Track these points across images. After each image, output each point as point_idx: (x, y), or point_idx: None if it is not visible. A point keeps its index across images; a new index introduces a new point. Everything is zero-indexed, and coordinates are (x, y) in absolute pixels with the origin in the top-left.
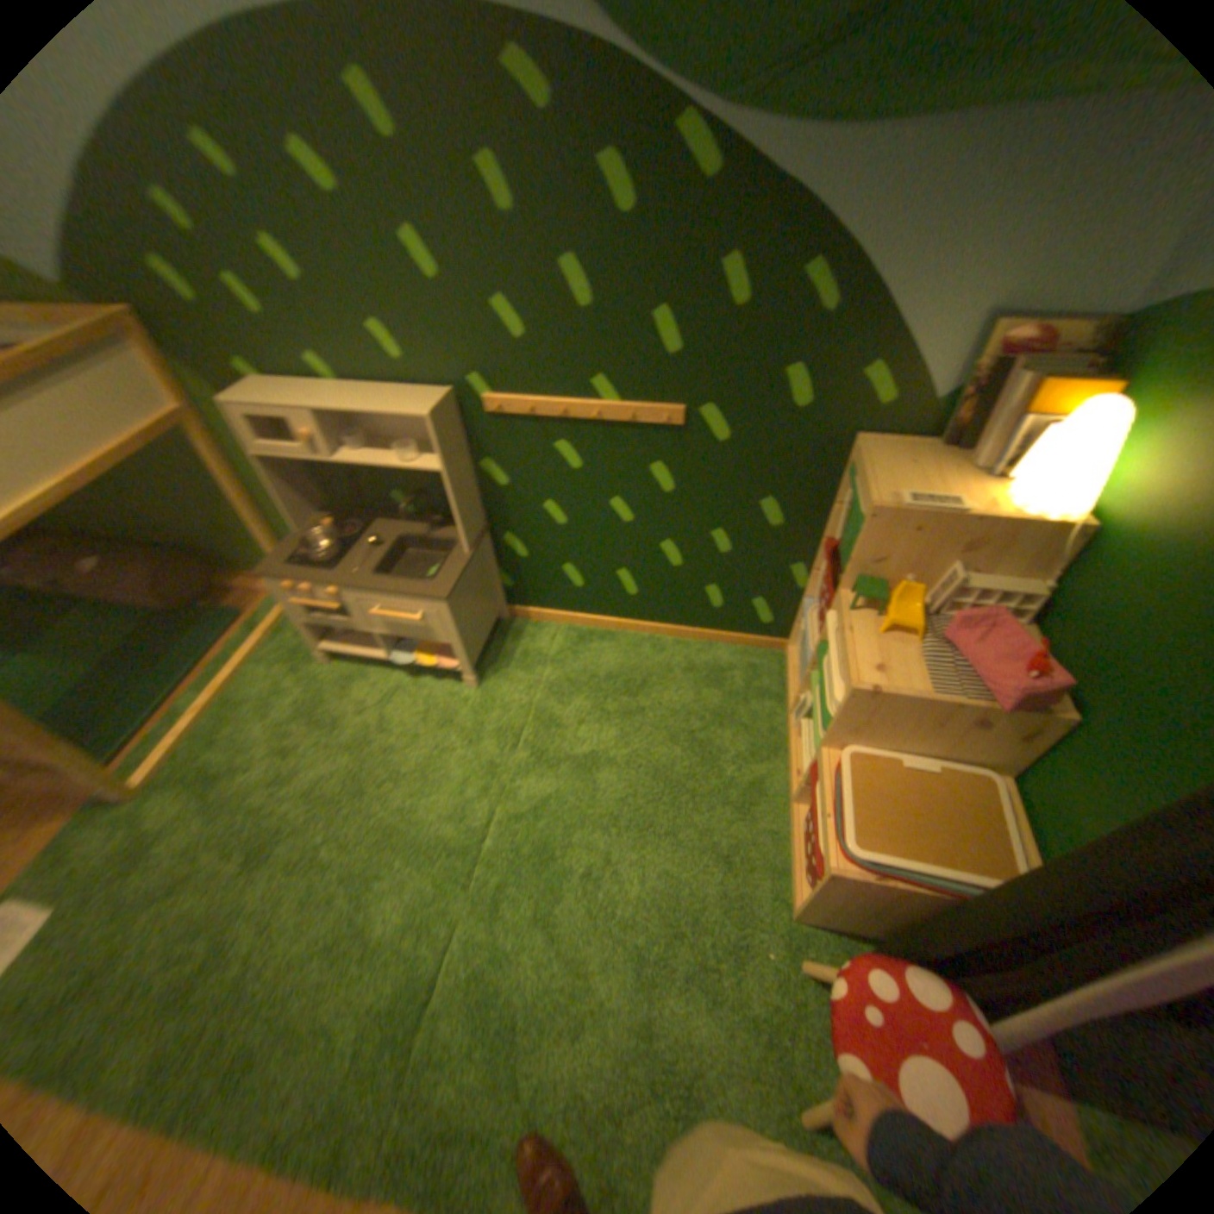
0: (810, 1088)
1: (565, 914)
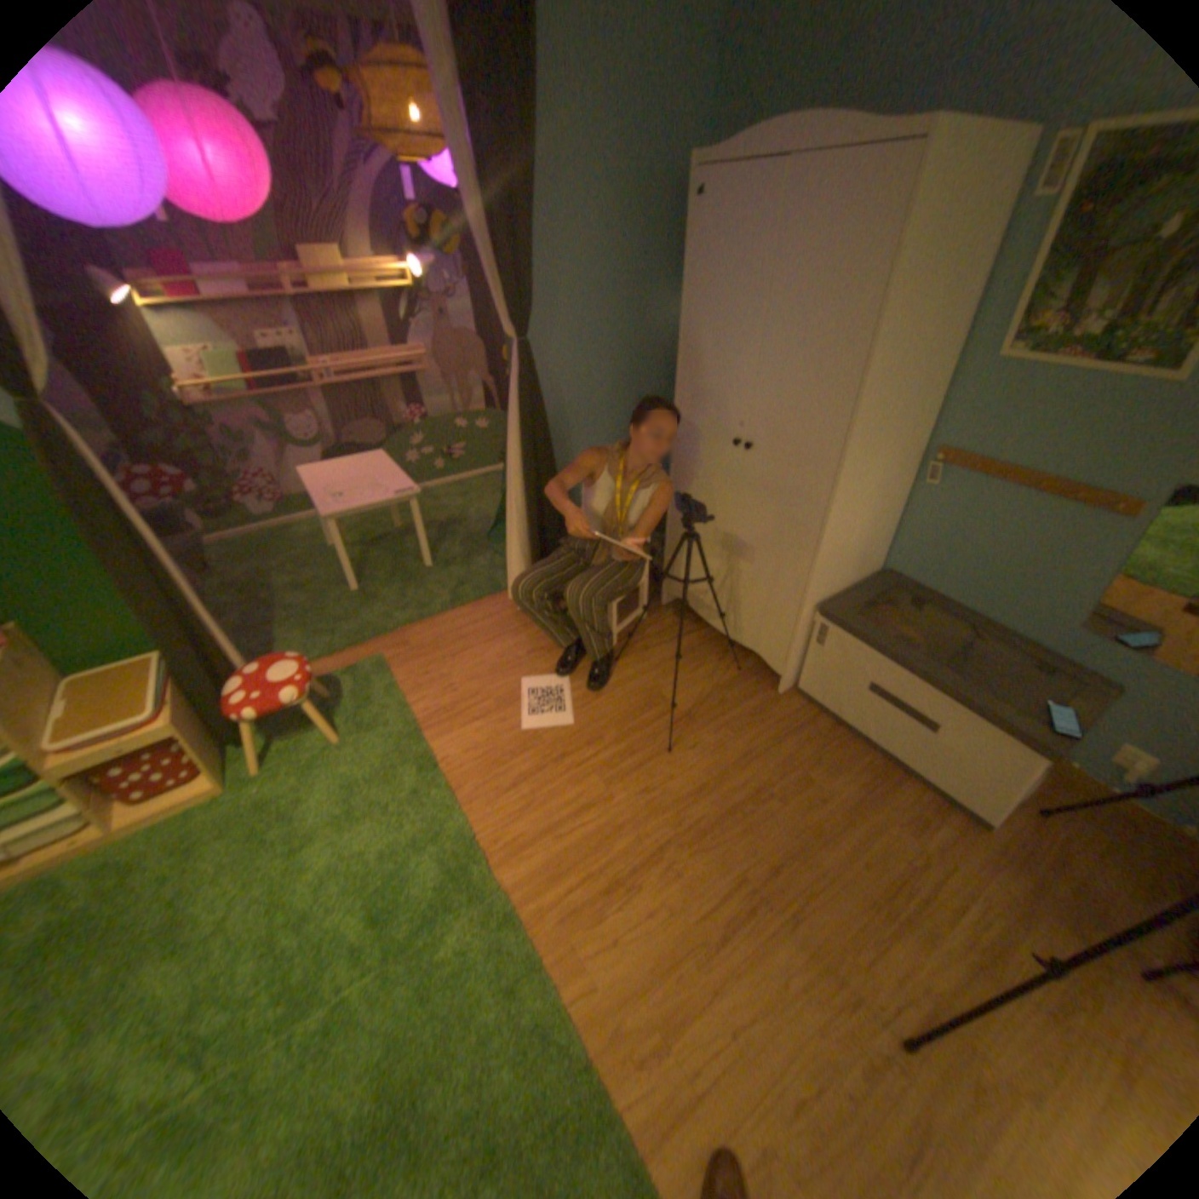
0: (315, 740)
1: (275, 926)
